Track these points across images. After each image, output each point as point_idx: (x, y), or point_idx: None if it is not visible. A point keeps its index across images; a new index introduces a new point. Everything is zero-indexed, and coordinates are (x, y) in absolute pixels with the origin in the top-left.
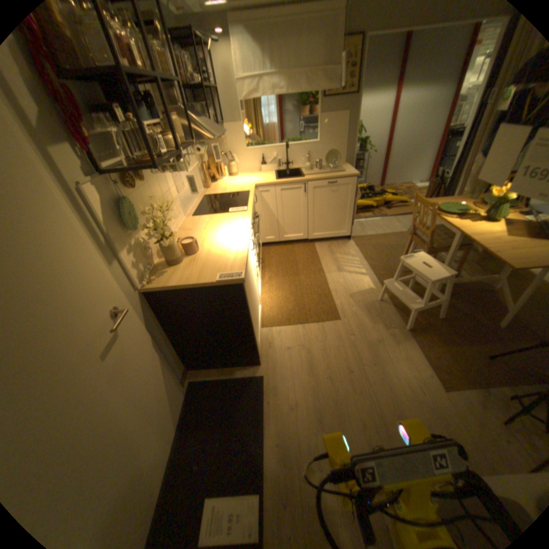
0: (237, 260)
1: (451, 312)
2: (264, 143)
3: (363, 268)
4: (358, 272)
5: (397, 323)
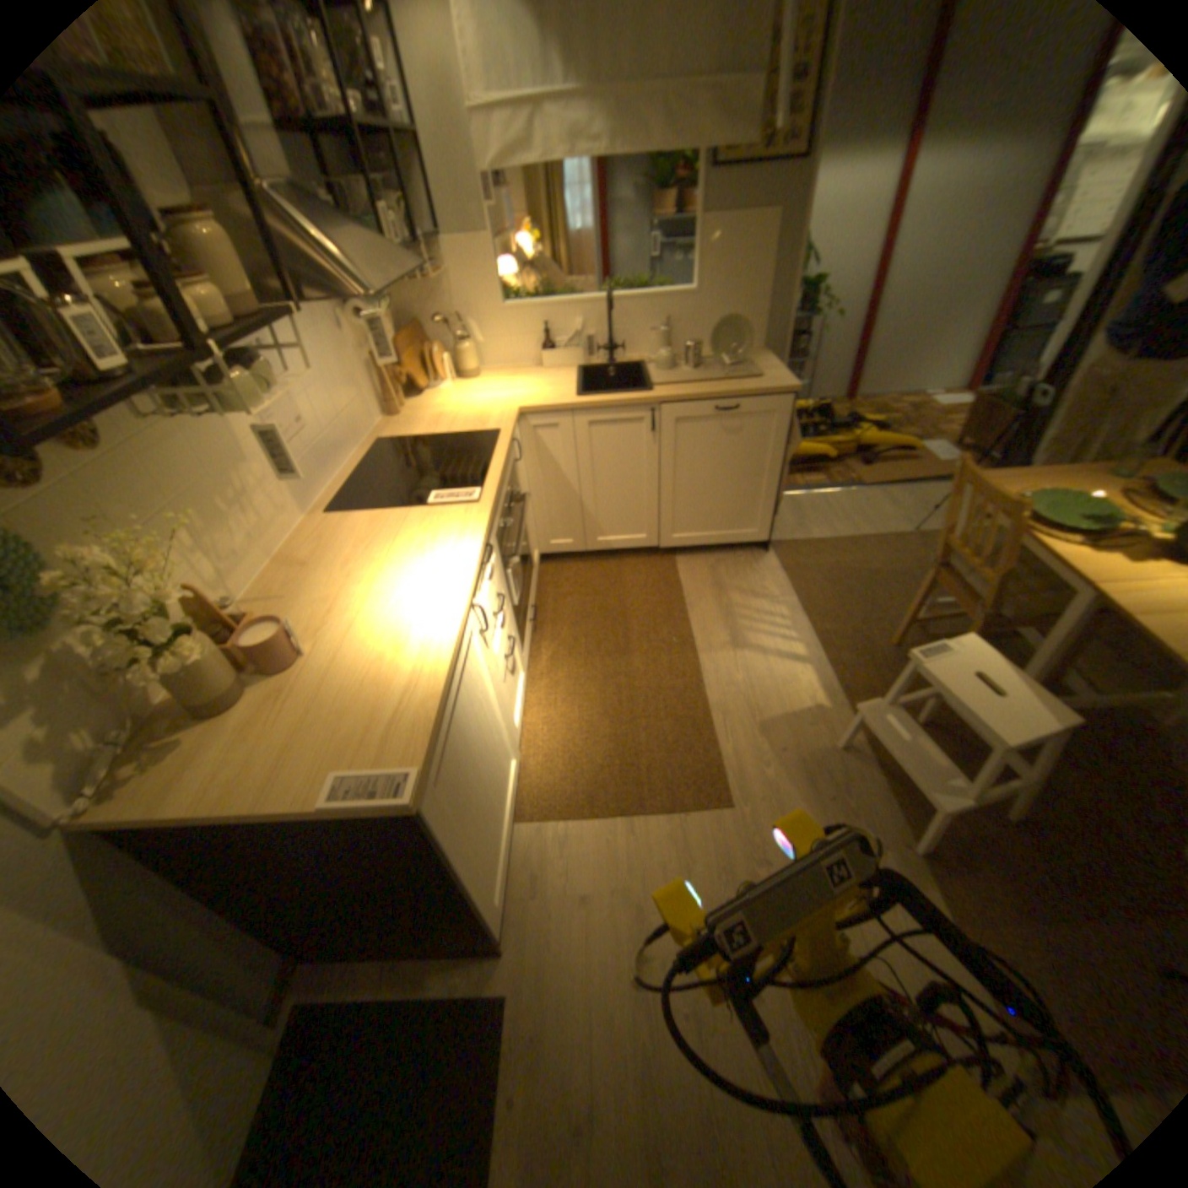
0: (406, 710)
1: (1040, 801)
2: (551, 292)
3: (798, 639)
4: (784, 652)
5: (891, 828)
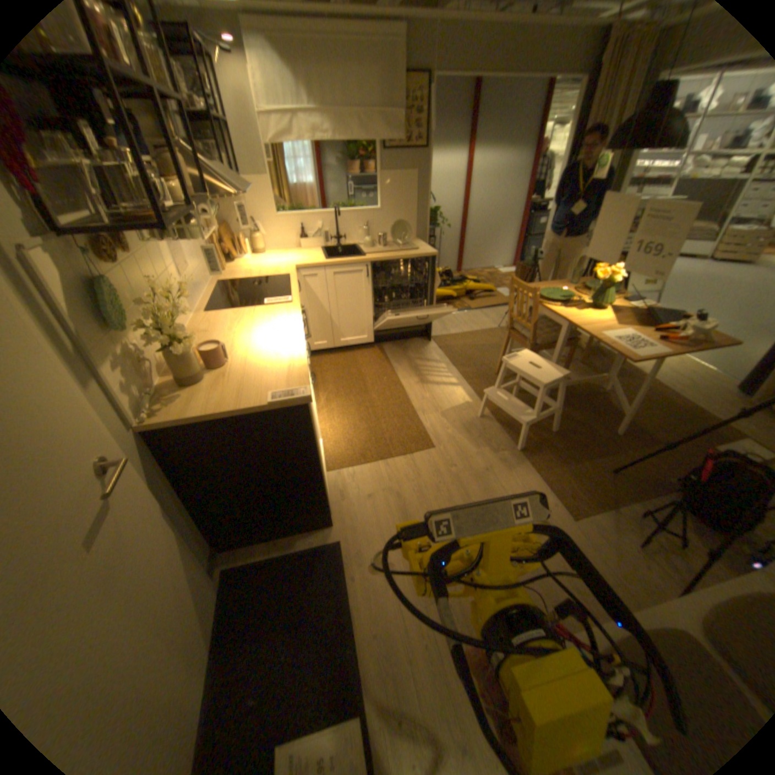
0: (294, 371)
1: (564, 423)
2: (303, 208)
3: (452, 376)
4: (447, 382)
5: (506, 443)
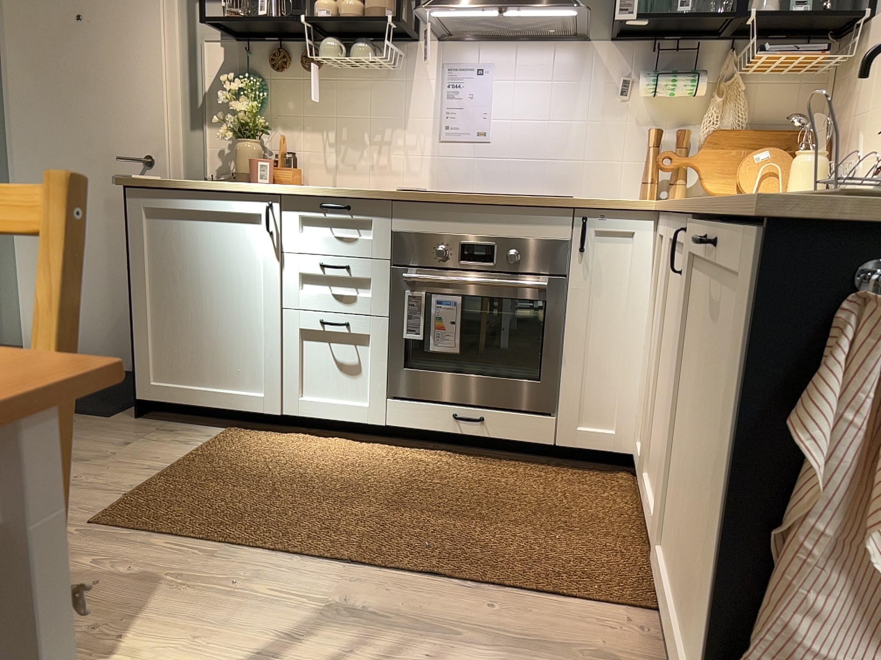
0: (175, 181)
1: None
2: None
3: None
4: None
5: None
